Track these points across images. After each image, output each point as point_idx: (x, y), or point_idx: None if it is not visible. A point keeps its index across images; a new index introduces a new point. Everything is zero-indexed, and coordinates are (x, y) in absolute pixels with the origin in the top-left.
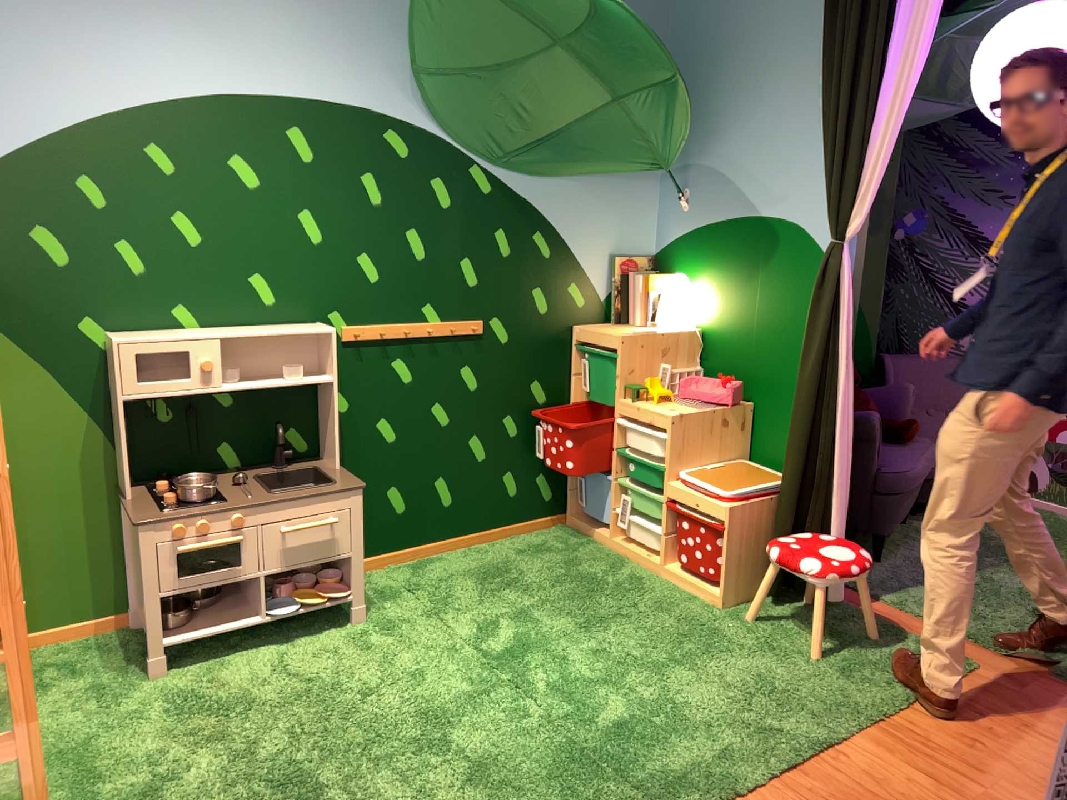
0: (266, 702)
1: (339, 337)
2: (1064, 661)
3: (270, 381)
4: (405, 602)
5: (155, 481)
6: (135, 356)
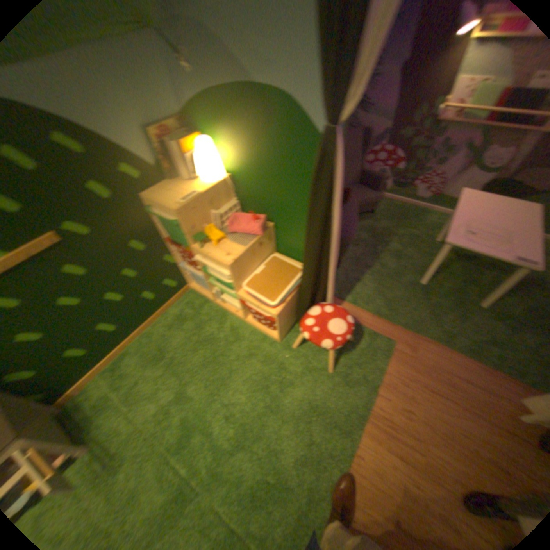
0: None
1: None
2: (427, 325)
3: None
4: (112, 411)
5: None
6: None
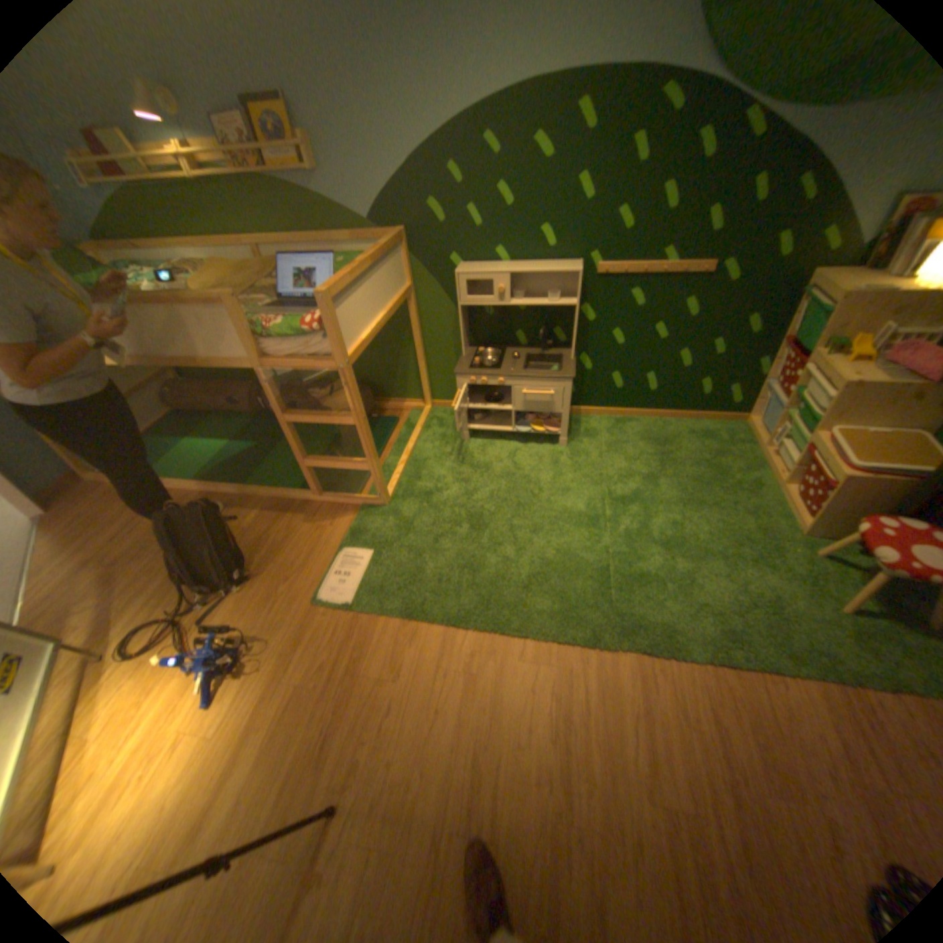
0: (493, 473)
1: (594, 272)
2: None
3: (539, 302)
4: (593, 443)
5: (481, 348)
6: (464, 283)
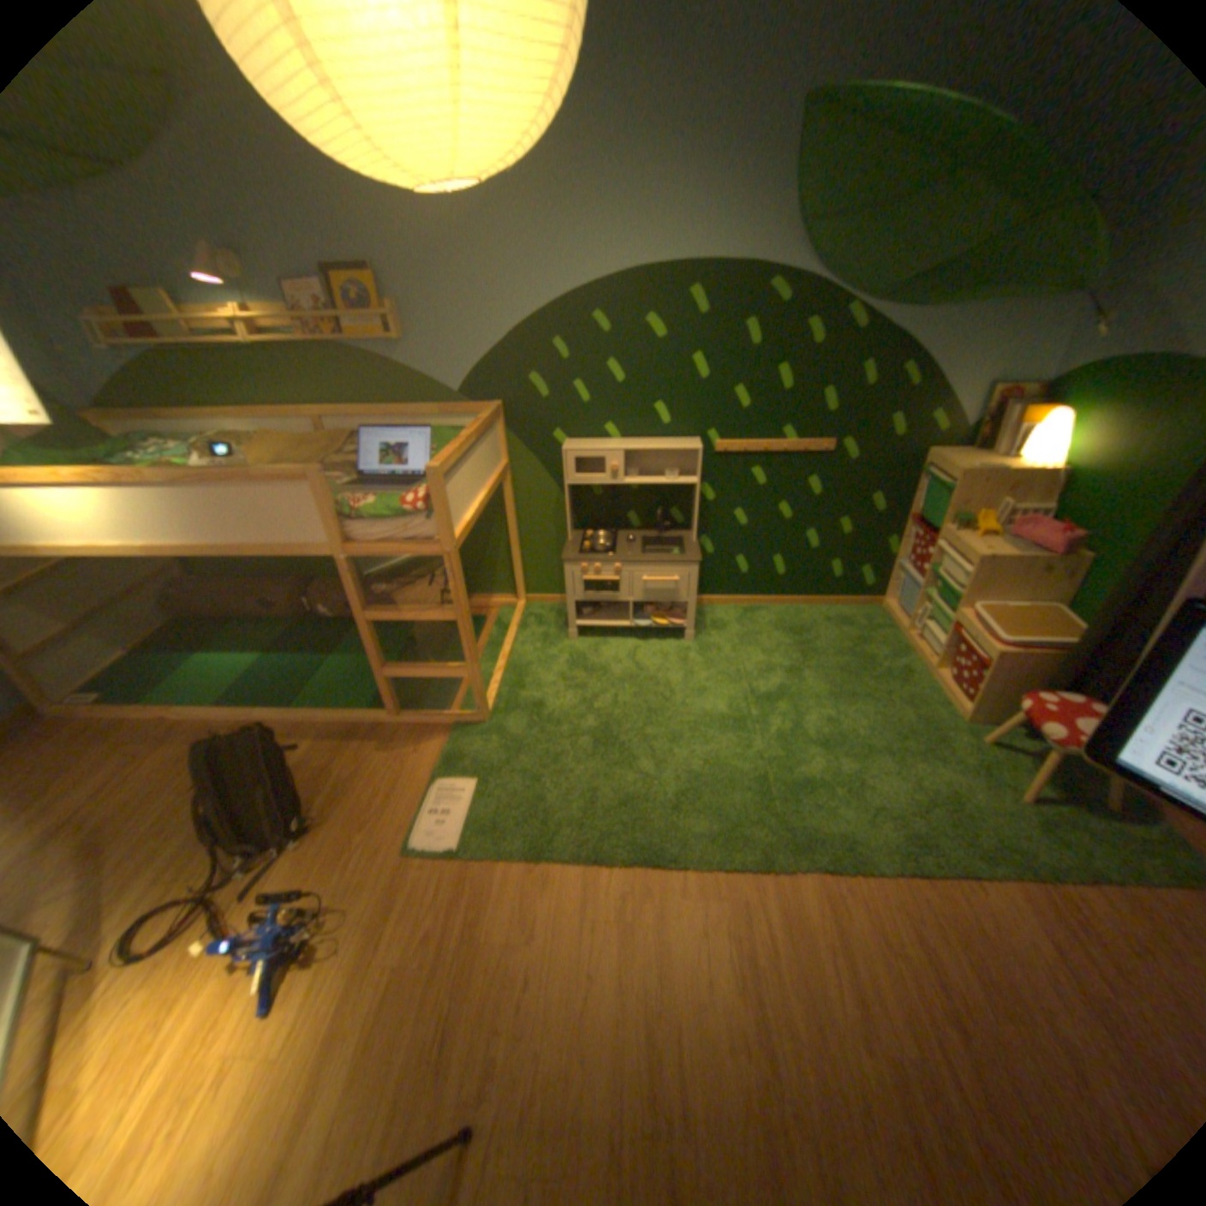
0: (613, 676)
1: (712, 450)
2: None
3: (655, 481)
4: (723, 636)
5: (588, 531)
6: (572, 460)
